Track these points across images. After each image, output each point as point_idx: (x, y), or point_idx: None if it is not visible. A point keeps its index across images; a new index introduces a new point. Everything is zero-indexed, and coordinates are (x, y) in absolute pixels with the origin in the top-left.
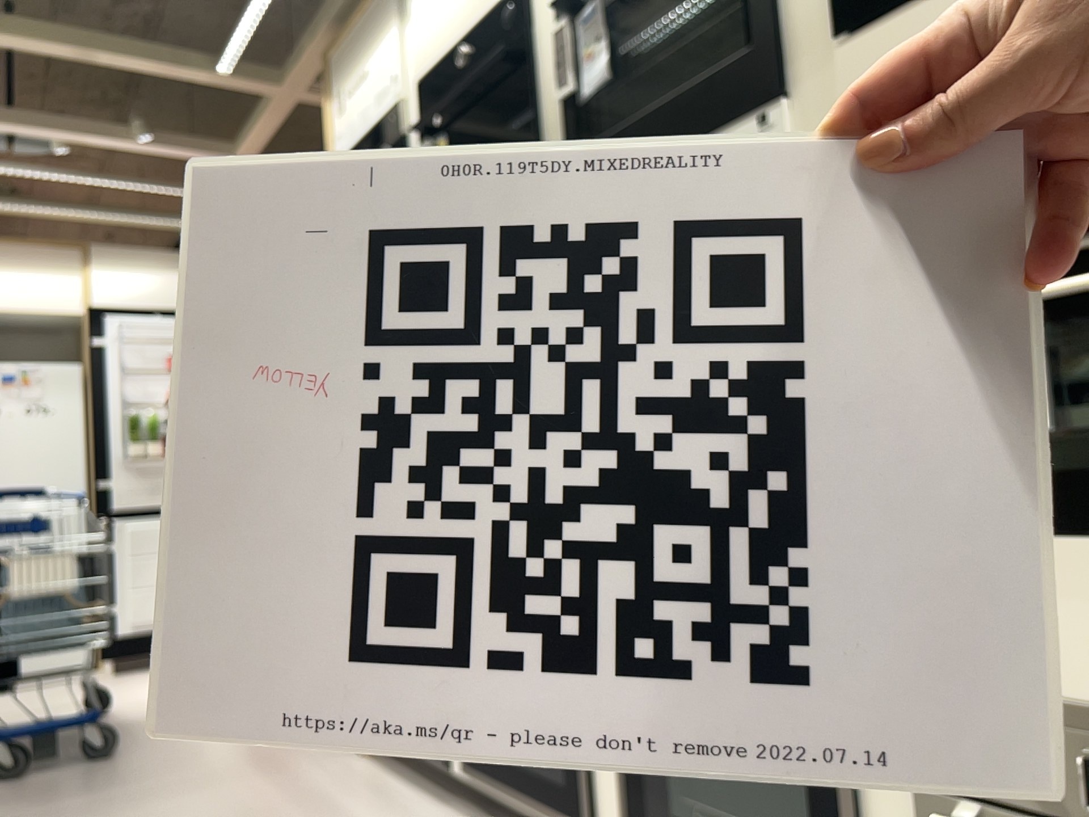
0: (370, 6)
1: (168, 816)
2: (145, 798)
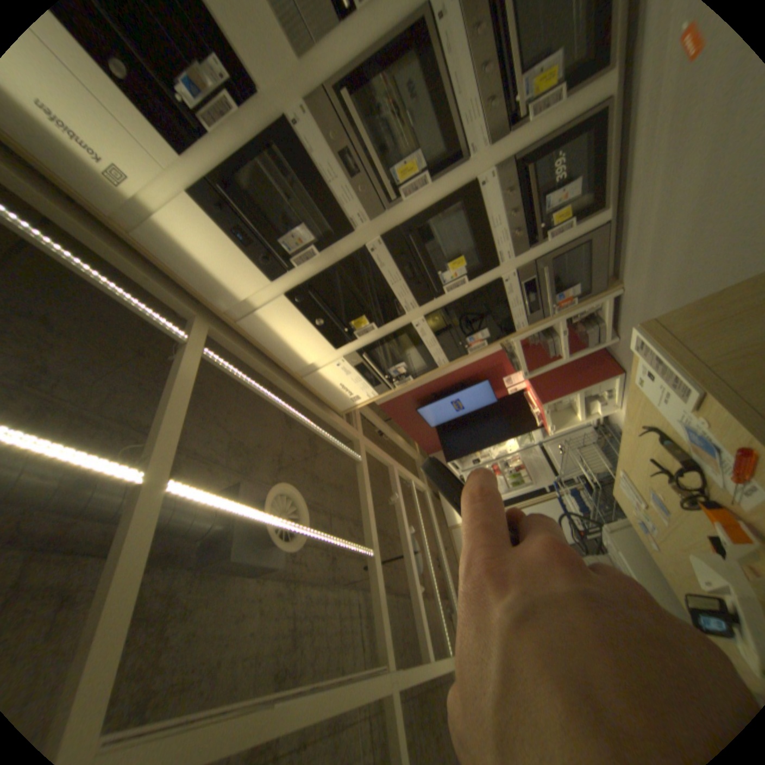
0: (317, 388)
1: None
2: None
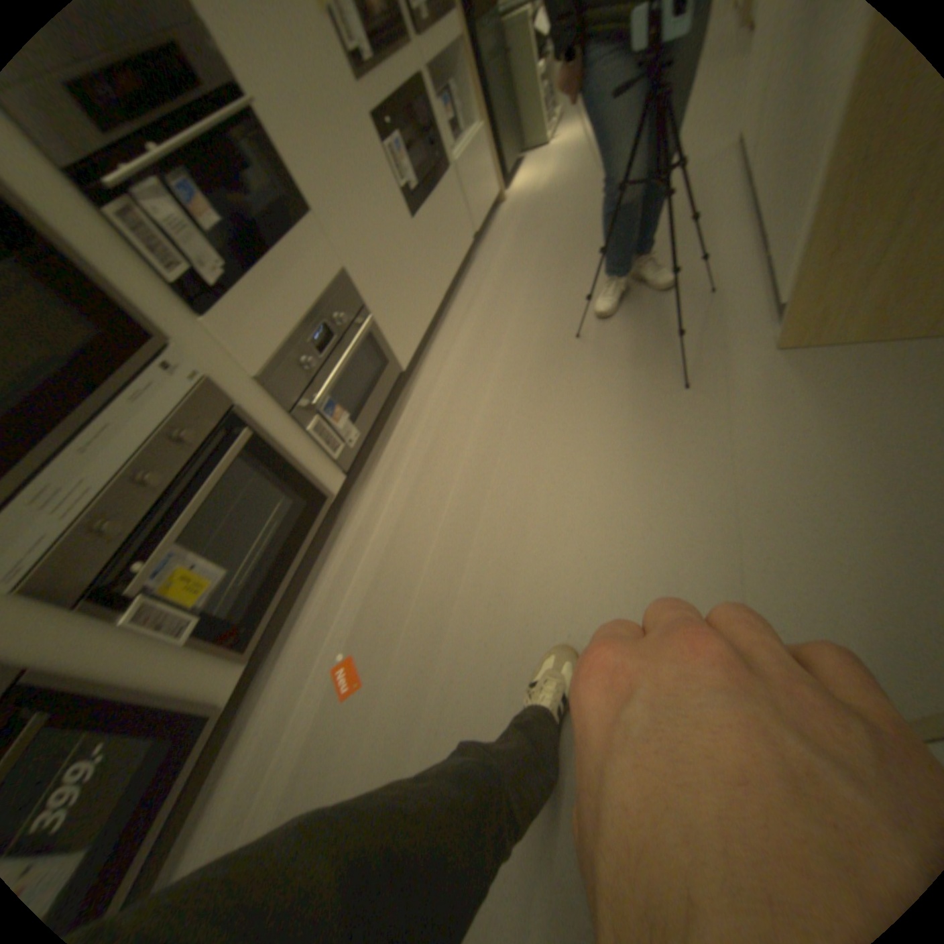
0: None
1: None
2: None
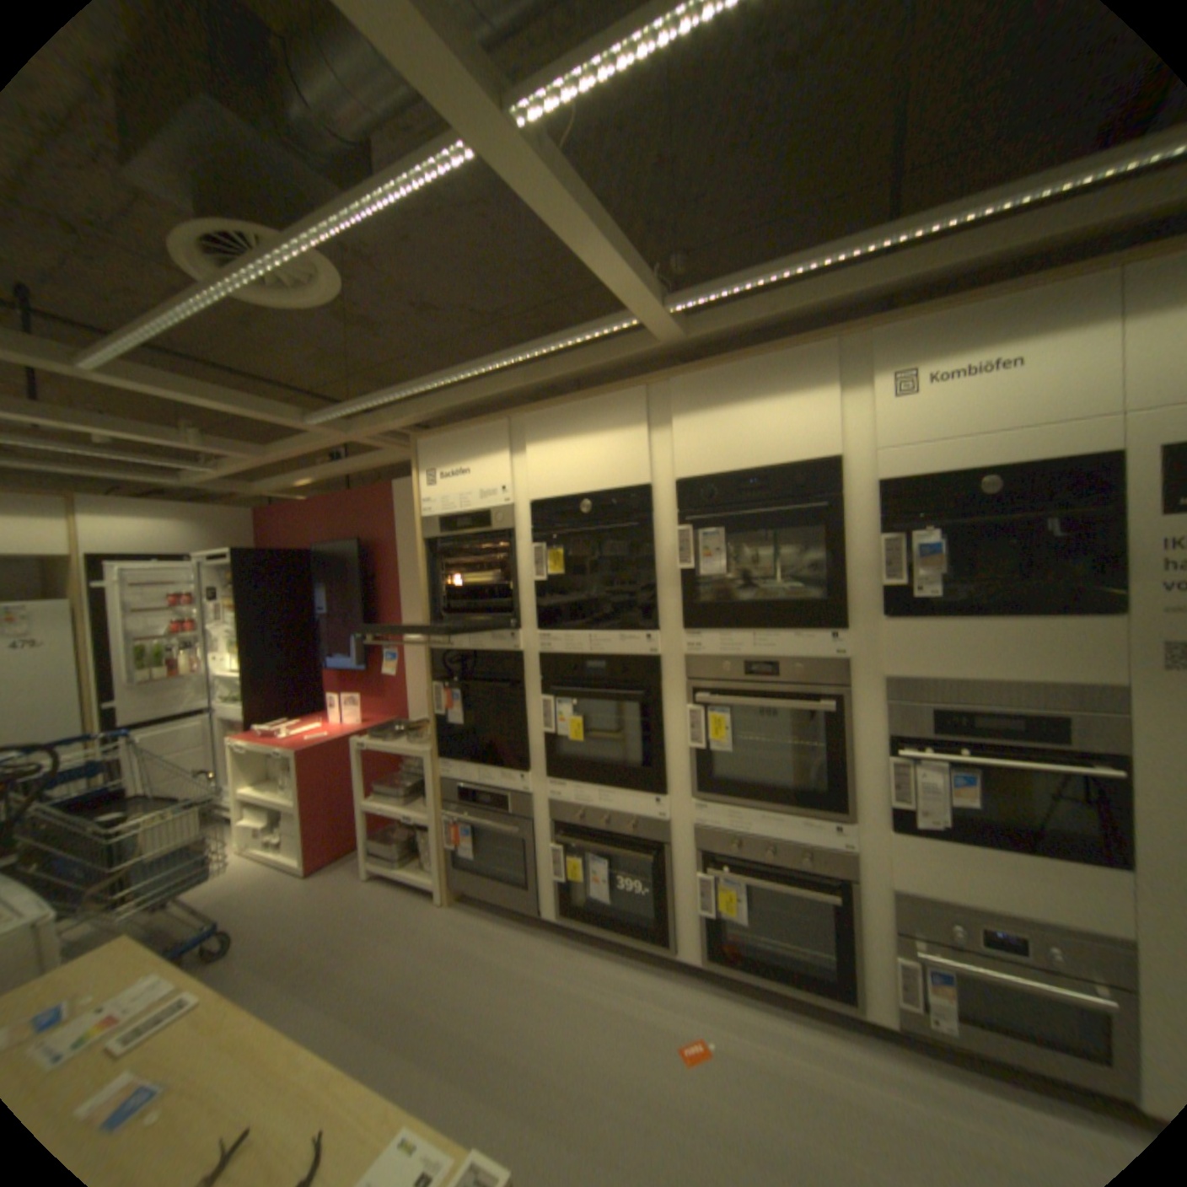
0: (474, 428)
1: (342, 1003)
2: (303, 991)
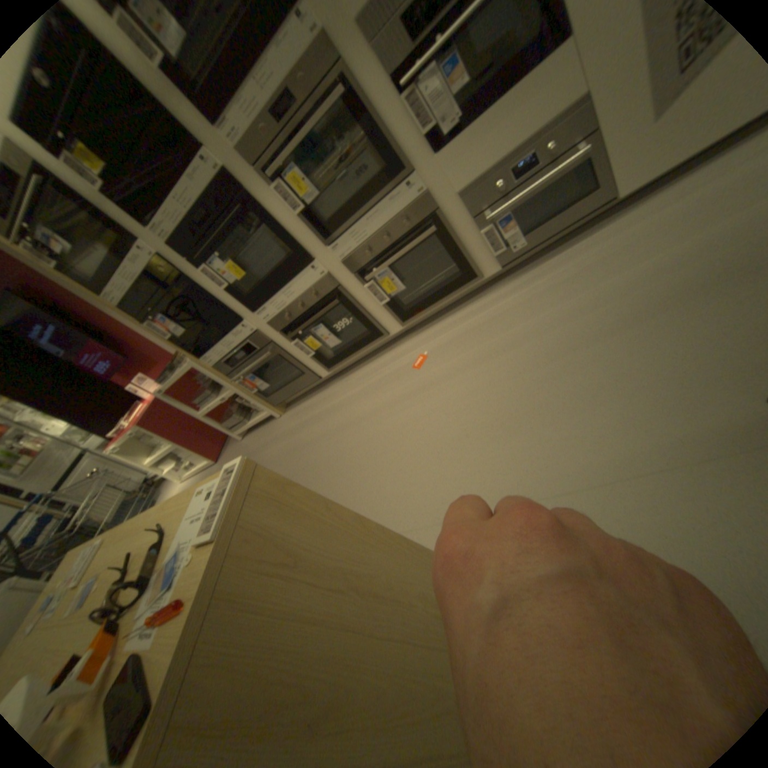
0: None
1: None
2: None
